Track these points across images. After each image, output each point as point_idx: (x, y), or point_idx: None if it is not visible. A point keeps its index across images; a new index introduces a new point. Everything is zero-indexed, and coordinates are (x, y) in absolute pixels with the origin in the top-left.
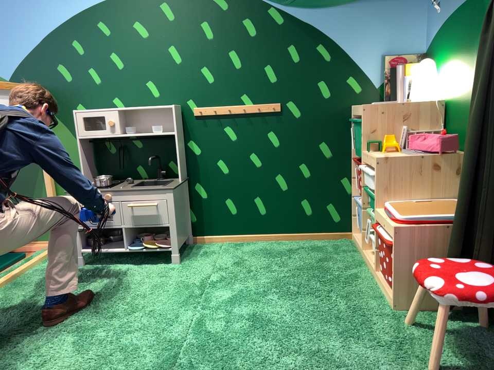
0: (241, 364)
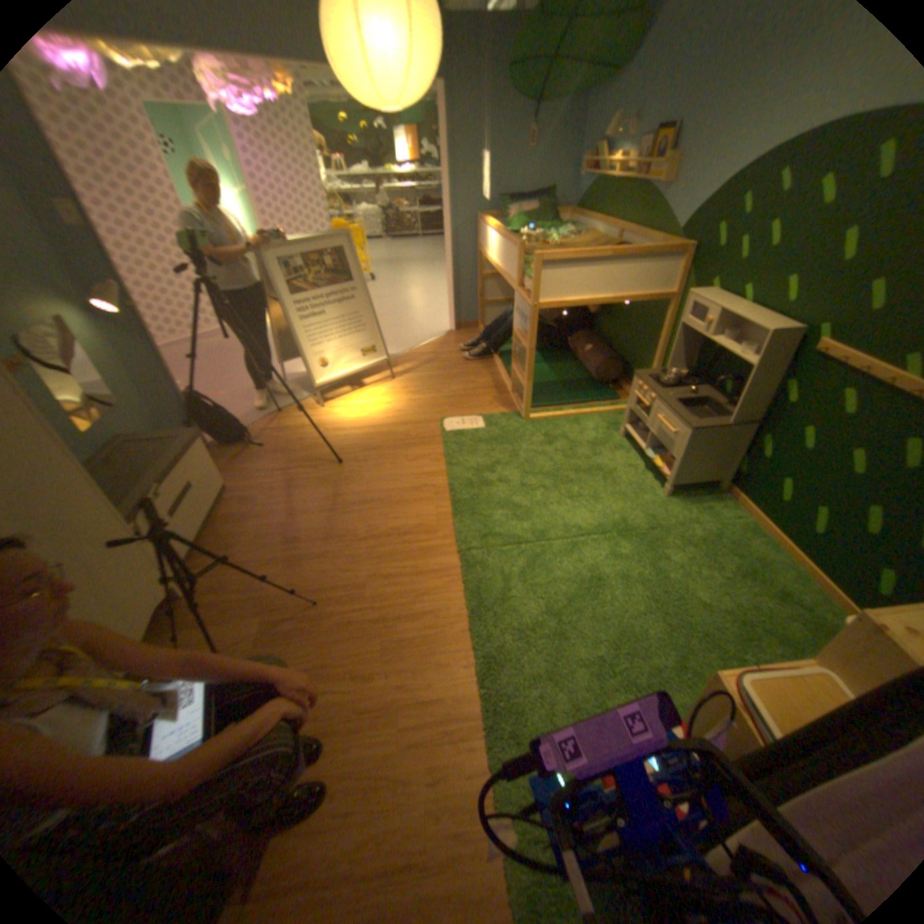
0: (533, 584)
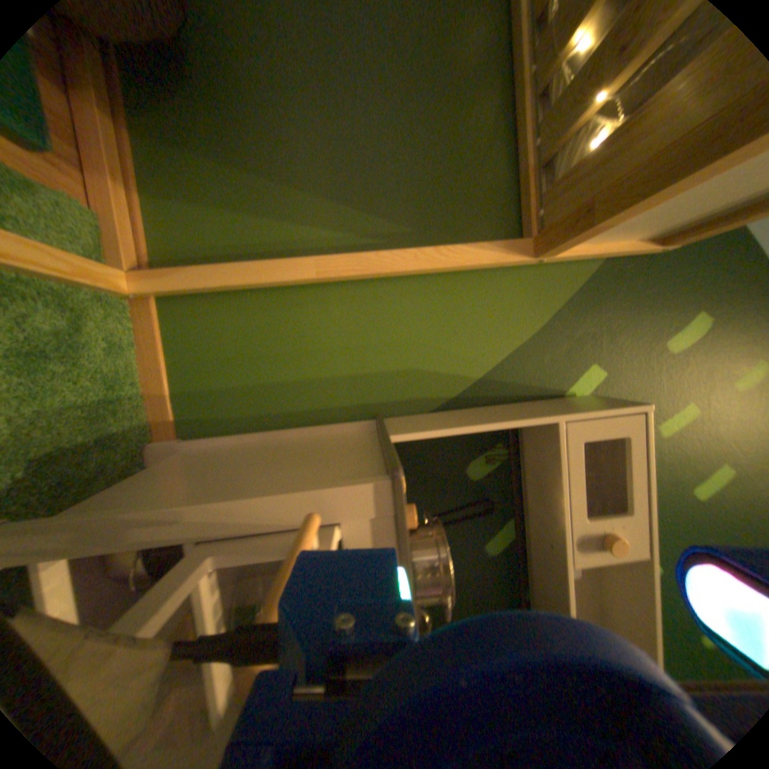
0: None
